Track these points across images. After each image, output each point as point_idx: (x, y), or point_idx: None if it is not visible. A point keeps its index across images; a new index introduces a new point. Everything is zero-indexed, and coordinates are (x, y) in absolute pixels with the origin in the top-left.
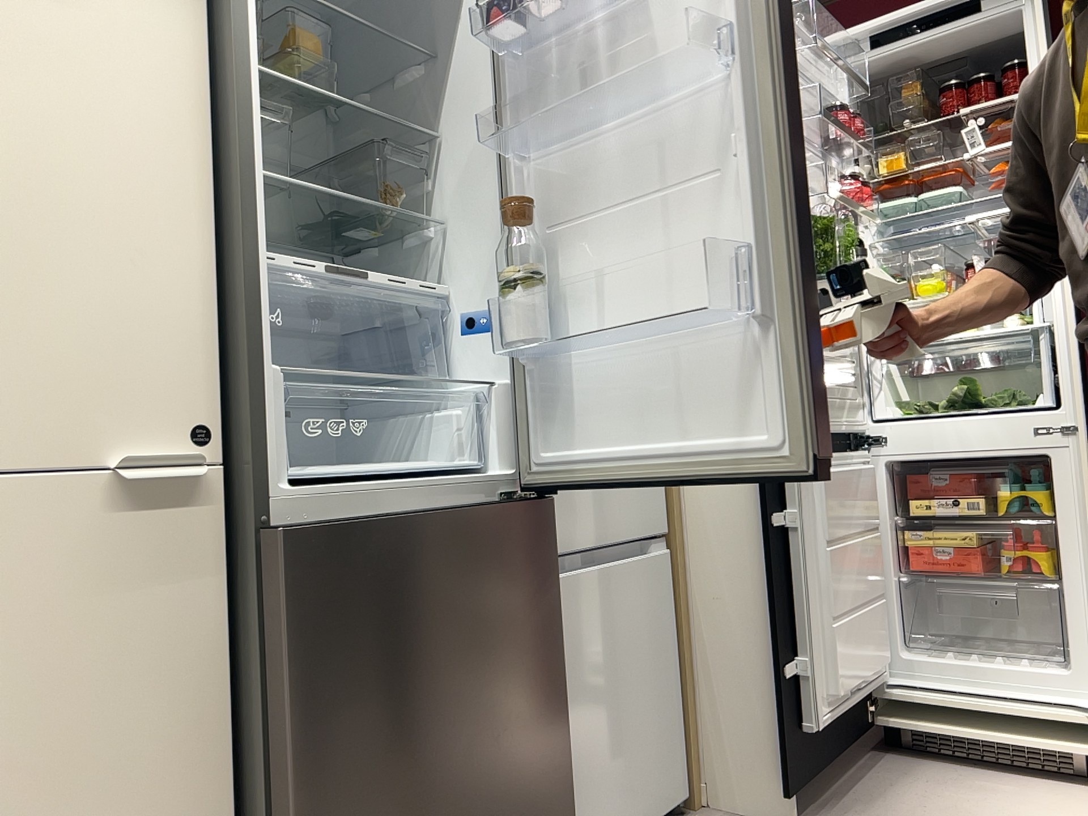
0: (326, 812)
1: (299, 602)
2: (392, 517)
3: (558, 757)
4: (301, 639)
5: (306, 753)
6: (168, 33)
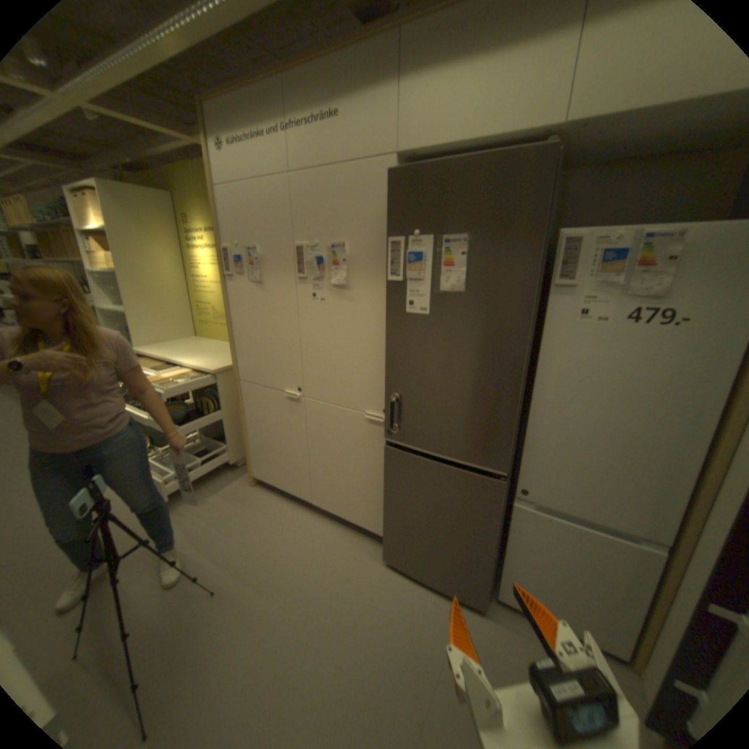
0: (392, 511)
1: (389, 463)
2: (429, 454)
3: (486, 563)
4: (389, 472)
5: (388, 496)
6: (383, 300)
